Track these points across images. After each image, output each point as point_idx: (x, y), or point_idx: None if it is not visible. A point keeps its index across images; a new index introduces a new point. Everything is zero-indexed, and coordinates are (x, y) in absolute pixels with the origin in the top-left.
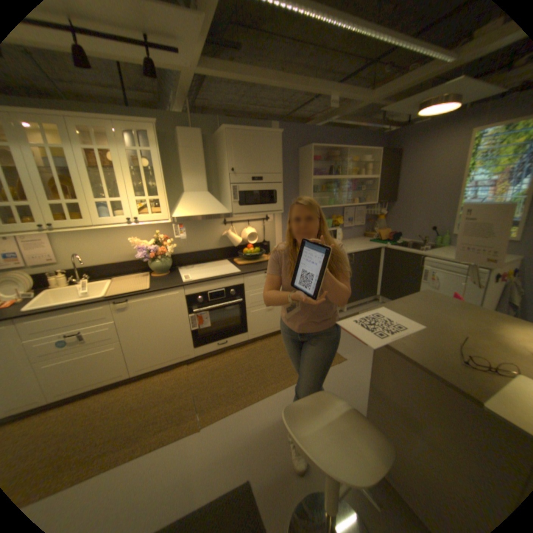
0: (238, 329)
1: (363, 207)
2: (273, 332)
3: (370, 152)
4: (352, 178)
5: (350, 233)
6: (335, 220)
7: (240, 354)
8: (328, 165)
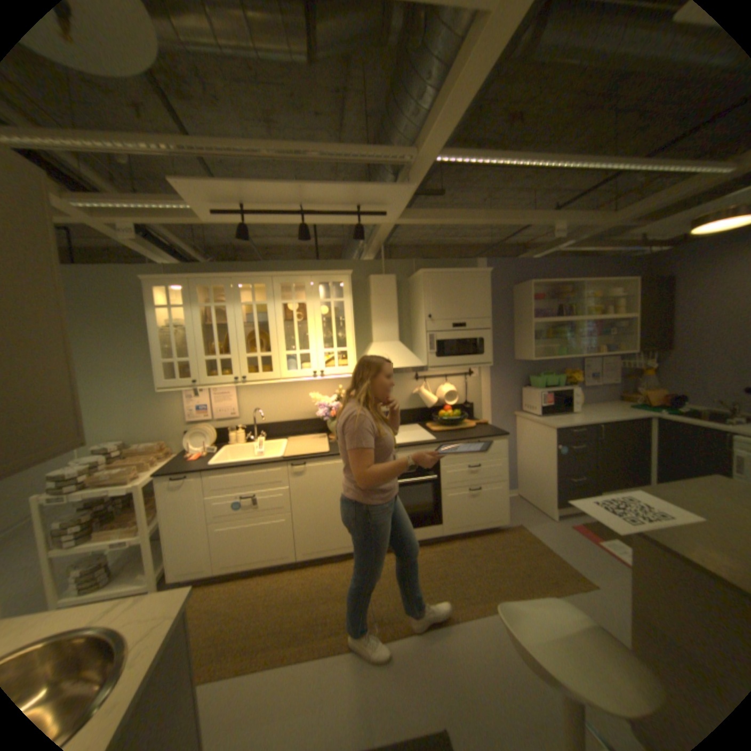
0: (431, 518)
1: (617, 358)
2: (479, 530)
3: (621, 284)
4: (594, 319)
5: (597, 395)
6: (571, 376)
7: (432, 555)
8: (557, 304)
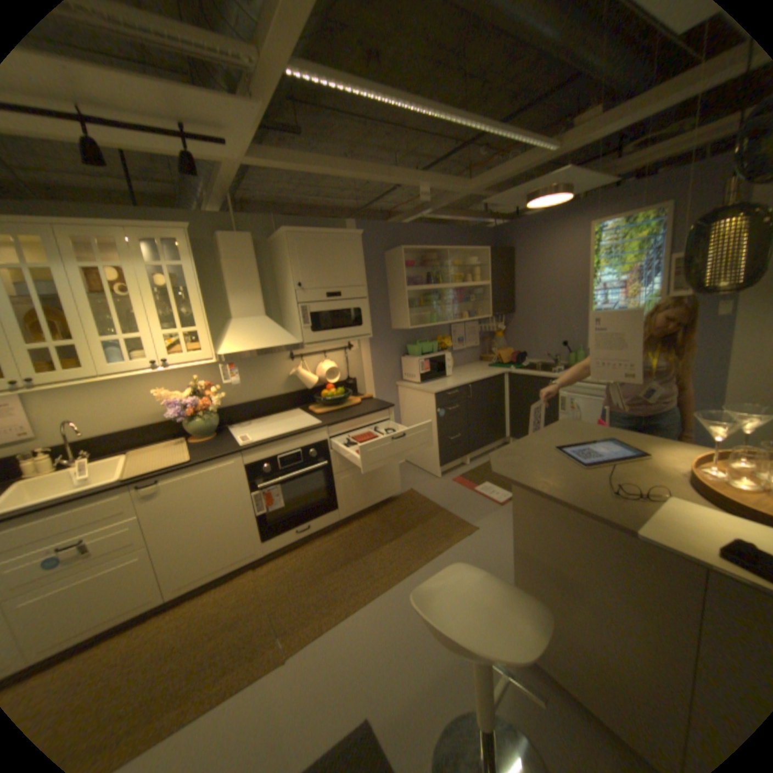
0: (325, 505)
1: (475, 323)
2: (374, 504)
3: (474, 253)
4: (456, 287)
5: (462, 357)
6: (441, 342)
7: (330, 542)
8: (425, 272)
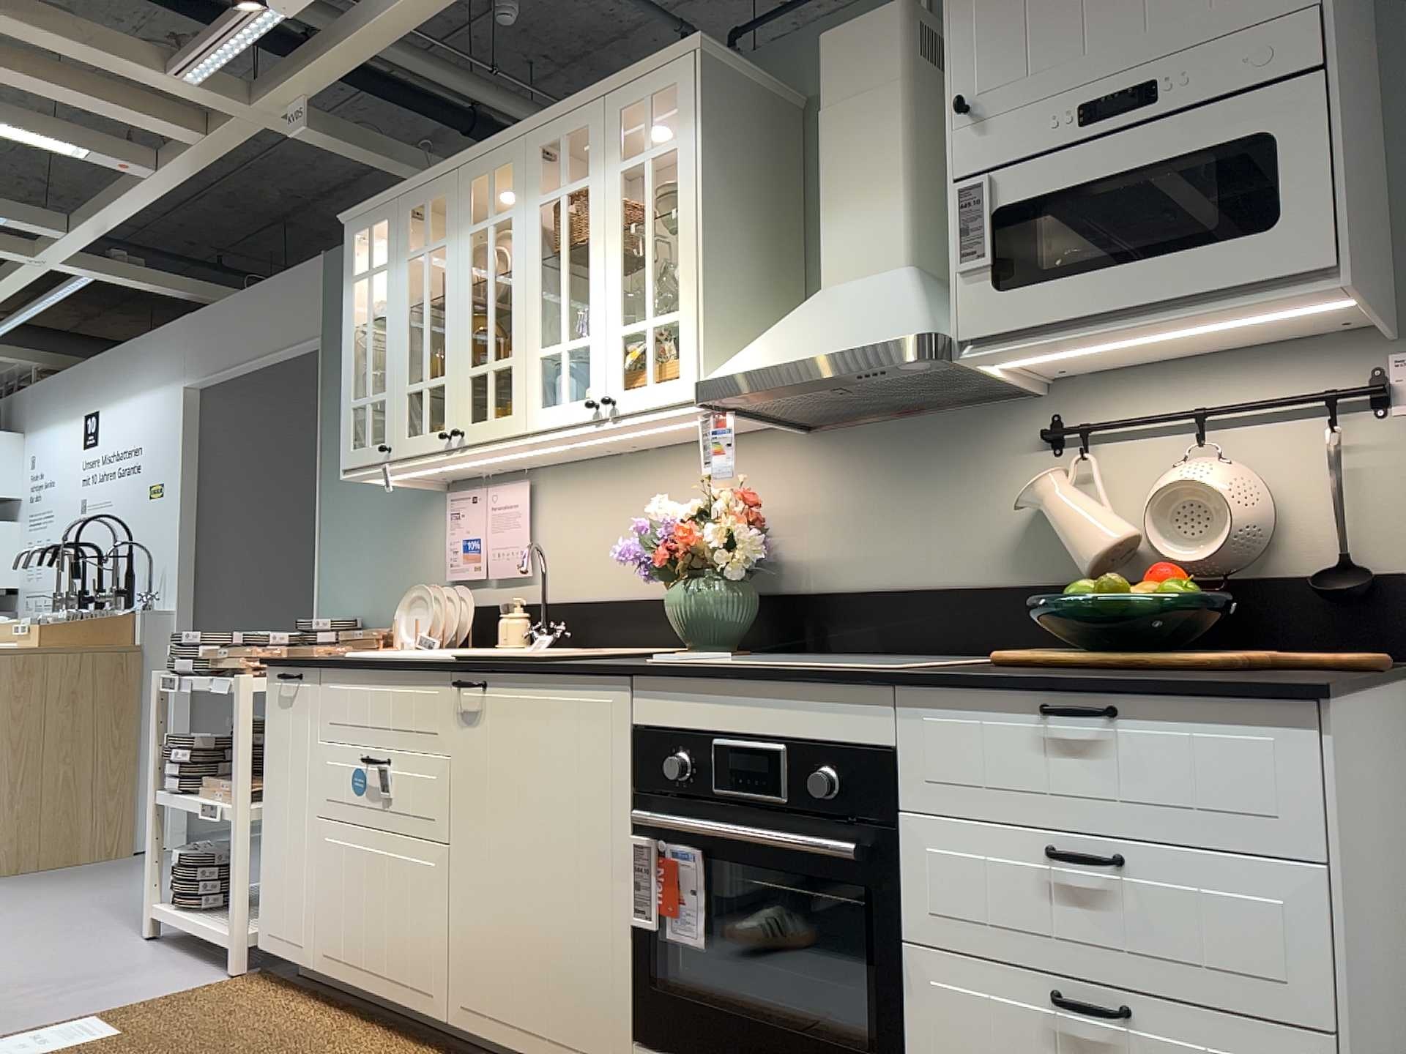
0: None
1: None
2: None
3: None
4: None
5: None
6: None
7: None
8: None
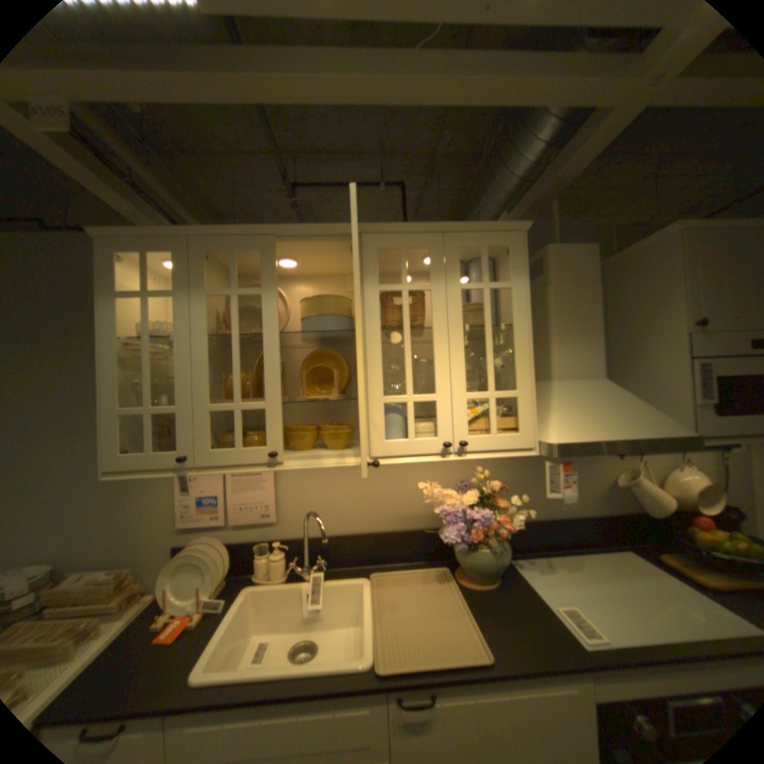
0: None
1: None
2: None
3: None
4: None
5: None
6: None
7: None
8: None
